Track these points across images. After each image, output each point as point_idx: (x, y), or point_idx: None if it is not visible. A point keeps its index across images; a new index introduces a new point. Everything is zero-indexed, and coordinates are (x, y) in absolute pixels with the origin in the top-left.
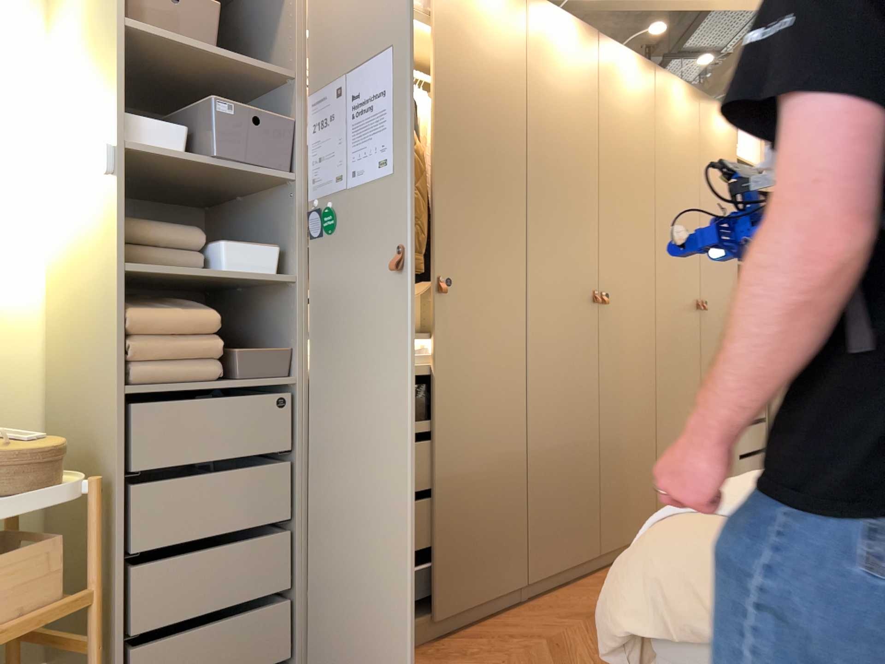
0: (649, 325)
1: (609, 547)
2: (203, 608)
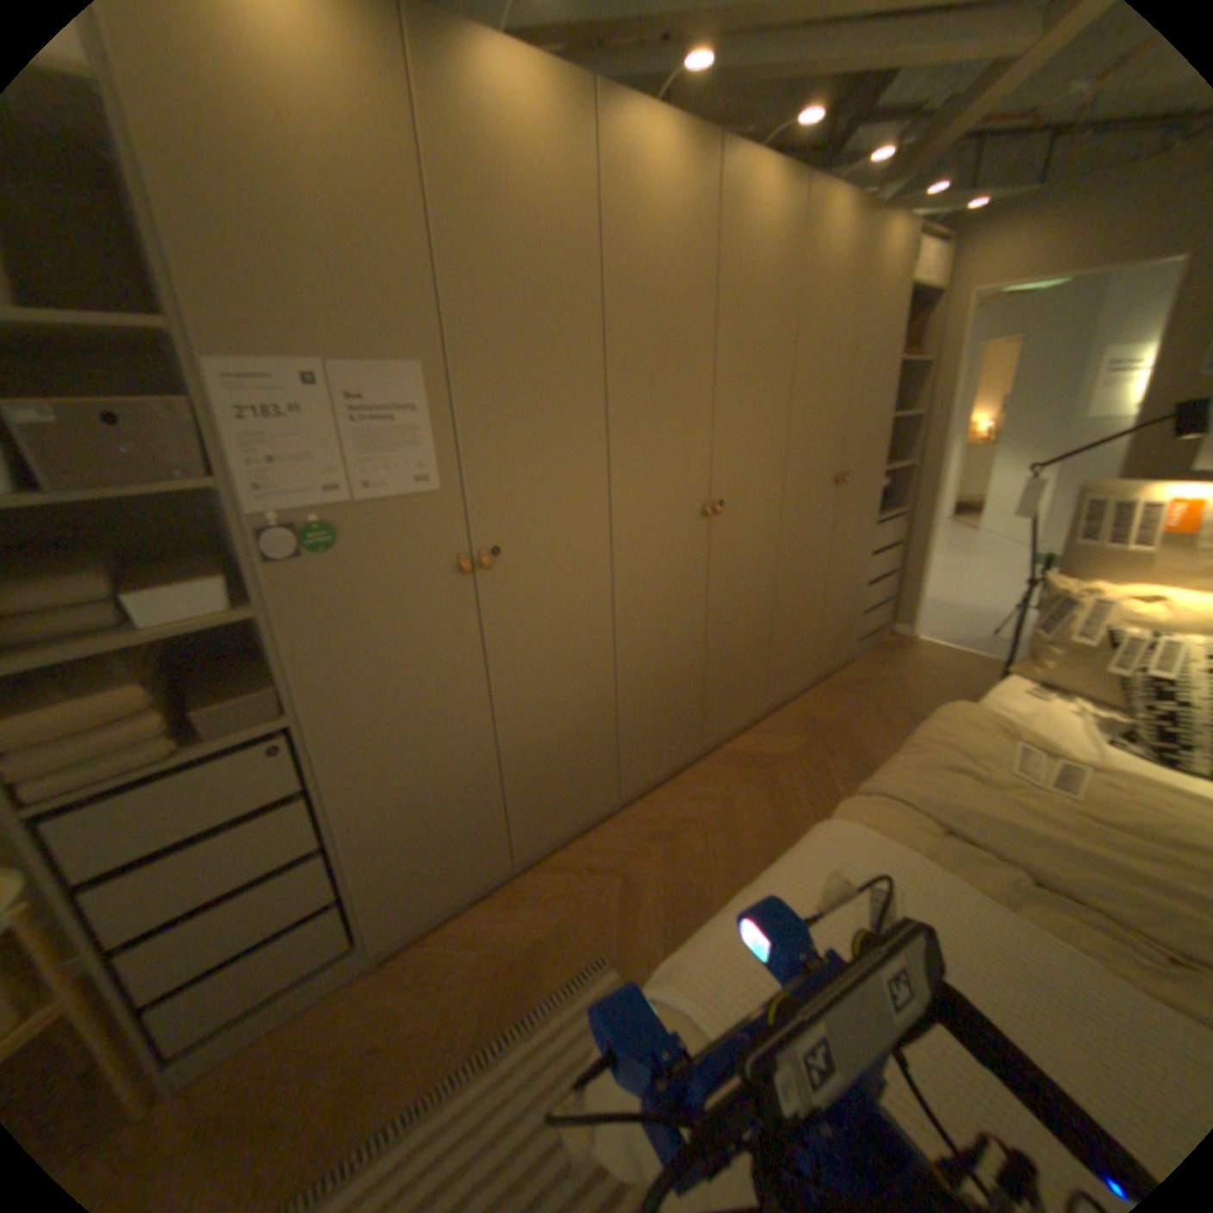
0: (771, 523)
1: (712, 742)
2: (232, 951)
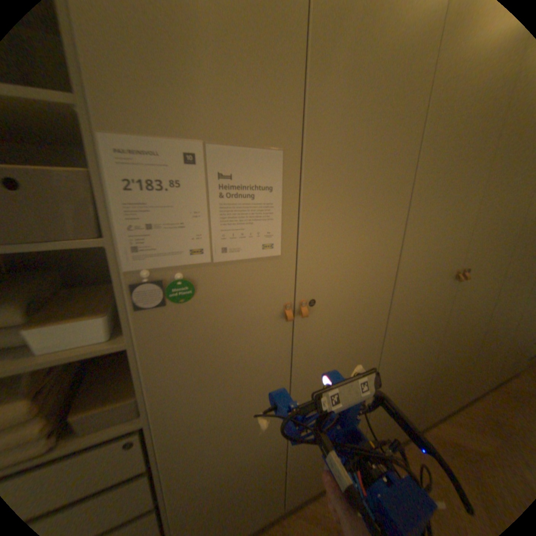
0: (497, 285)
1: (424, 428)
2: None
